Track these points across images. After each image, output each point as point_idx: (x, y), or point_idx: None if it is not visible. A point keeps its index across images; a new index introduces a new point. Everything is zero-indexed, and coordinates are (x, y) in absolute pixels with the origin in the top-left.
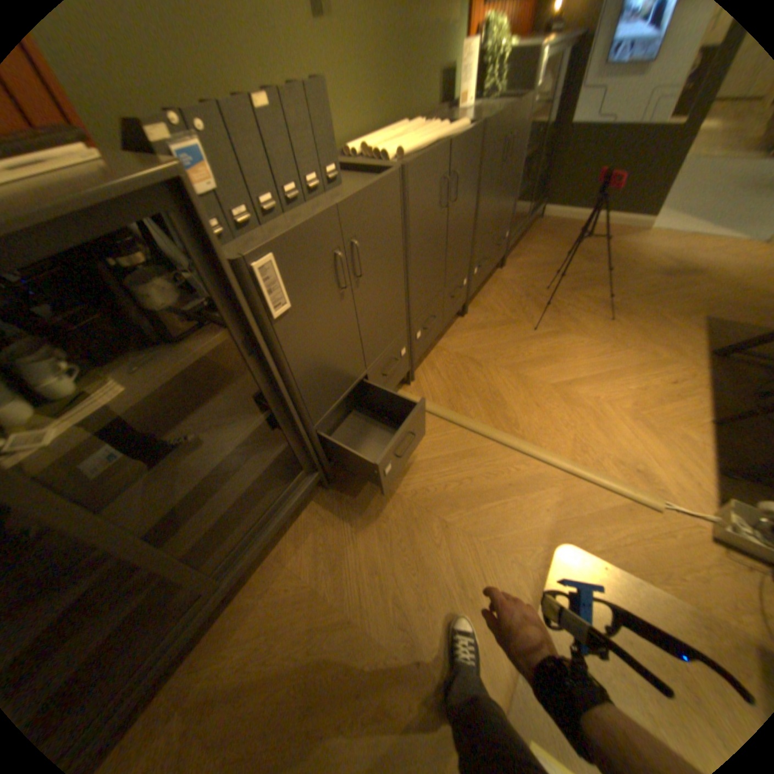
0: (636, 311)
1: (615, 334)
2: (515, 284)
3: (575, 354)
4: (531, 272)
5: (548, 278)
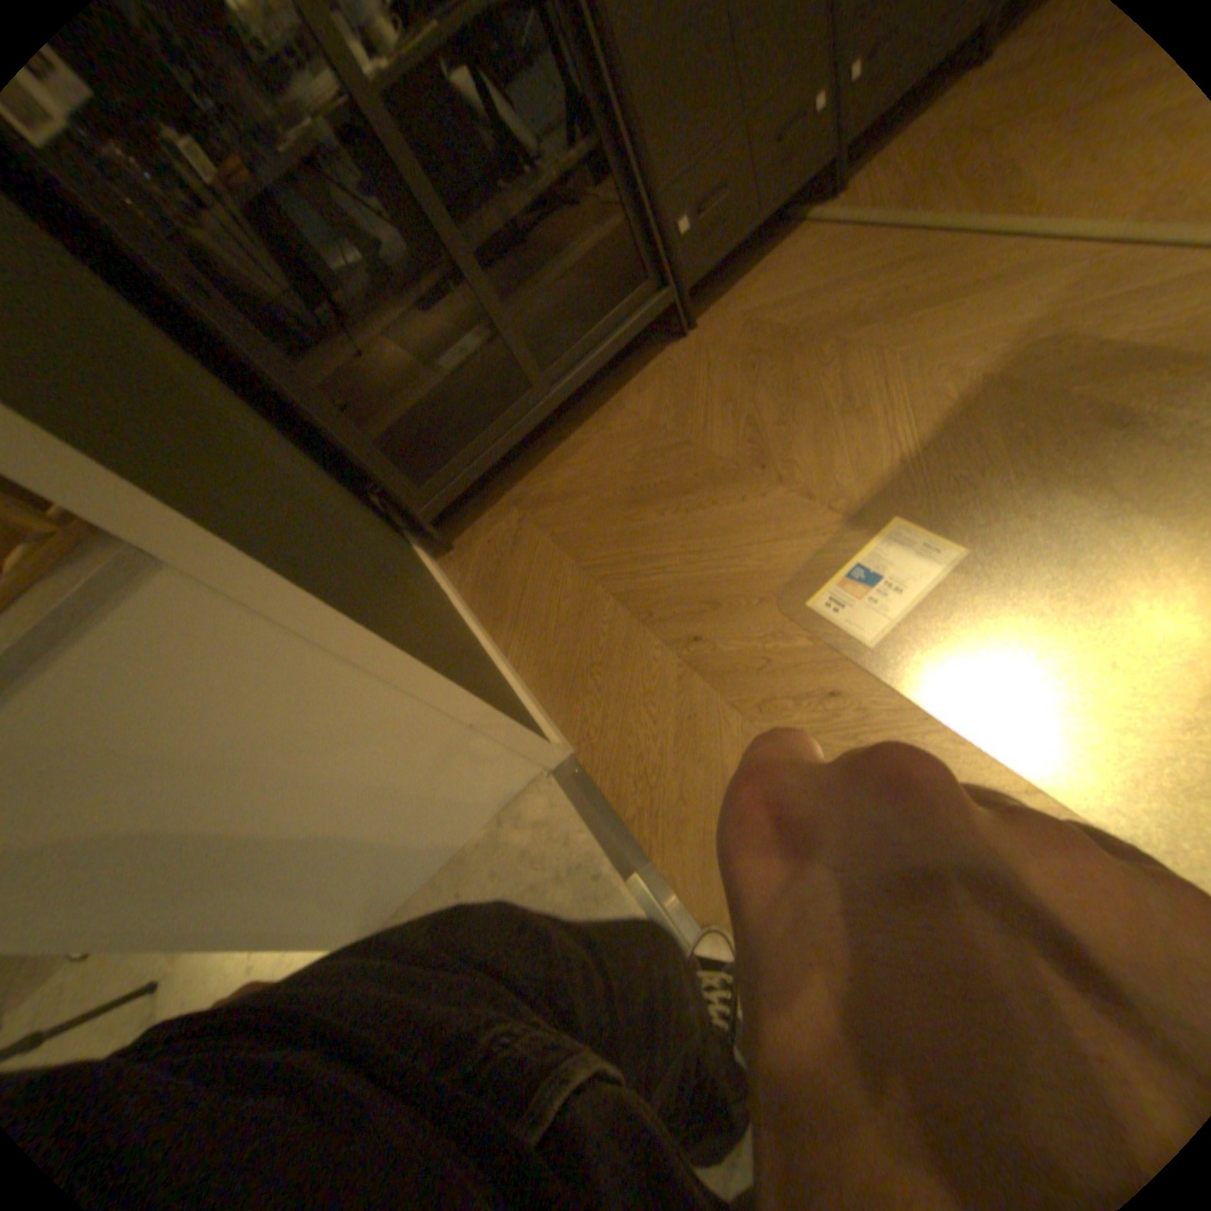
0: None
1: None
2: None
3: None
4: None
5: None
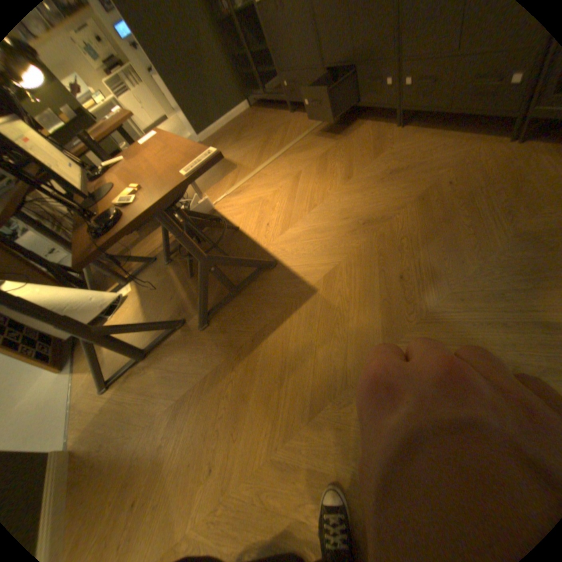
0: (356, 239)
1: (329, 211)
2: (457, 154)
3: (320, 184)
4: (493, 168)
5: (469, 182)
